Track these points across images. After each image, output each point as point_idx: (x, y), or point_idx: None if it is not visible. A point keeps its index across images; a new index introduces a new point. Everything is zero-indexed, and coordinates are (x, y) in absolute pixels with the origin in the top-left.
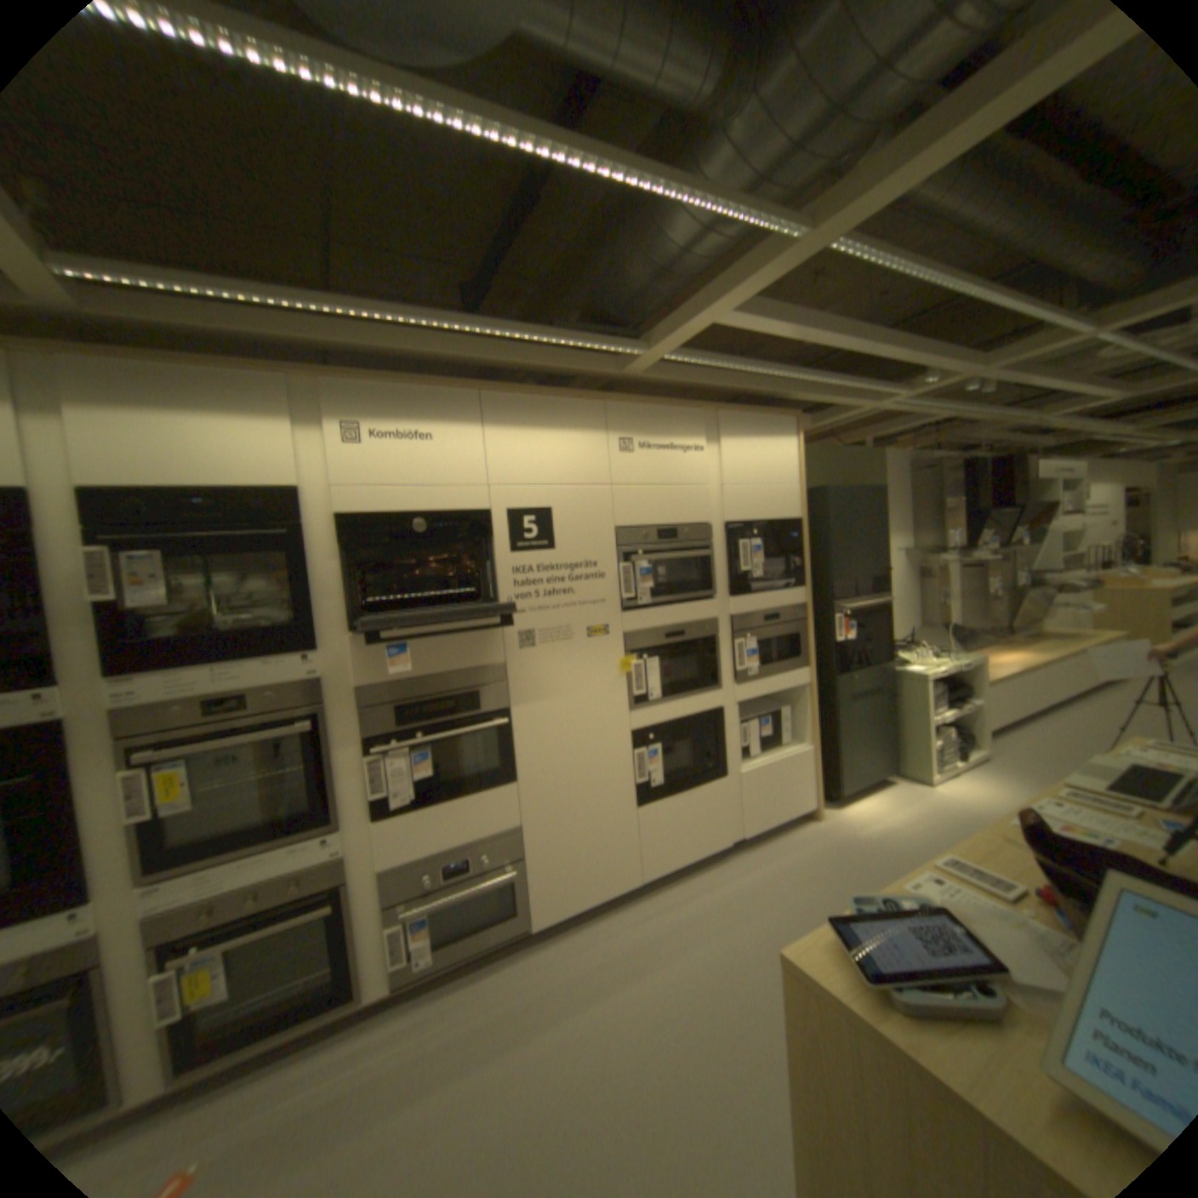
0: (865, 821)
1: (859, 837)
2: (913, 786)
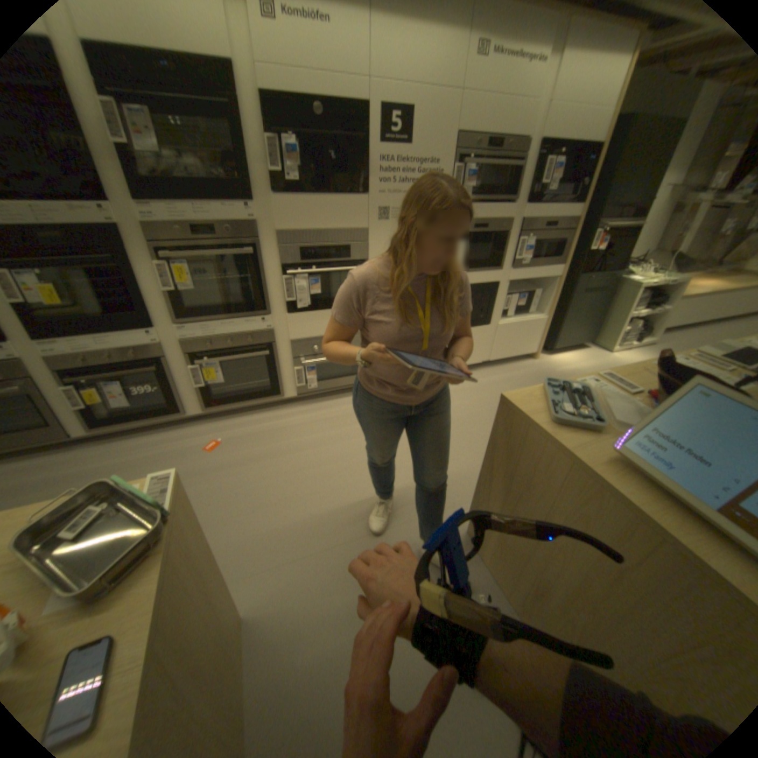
0: (562, 363)
1: (555, 370)
2: (599, 350)
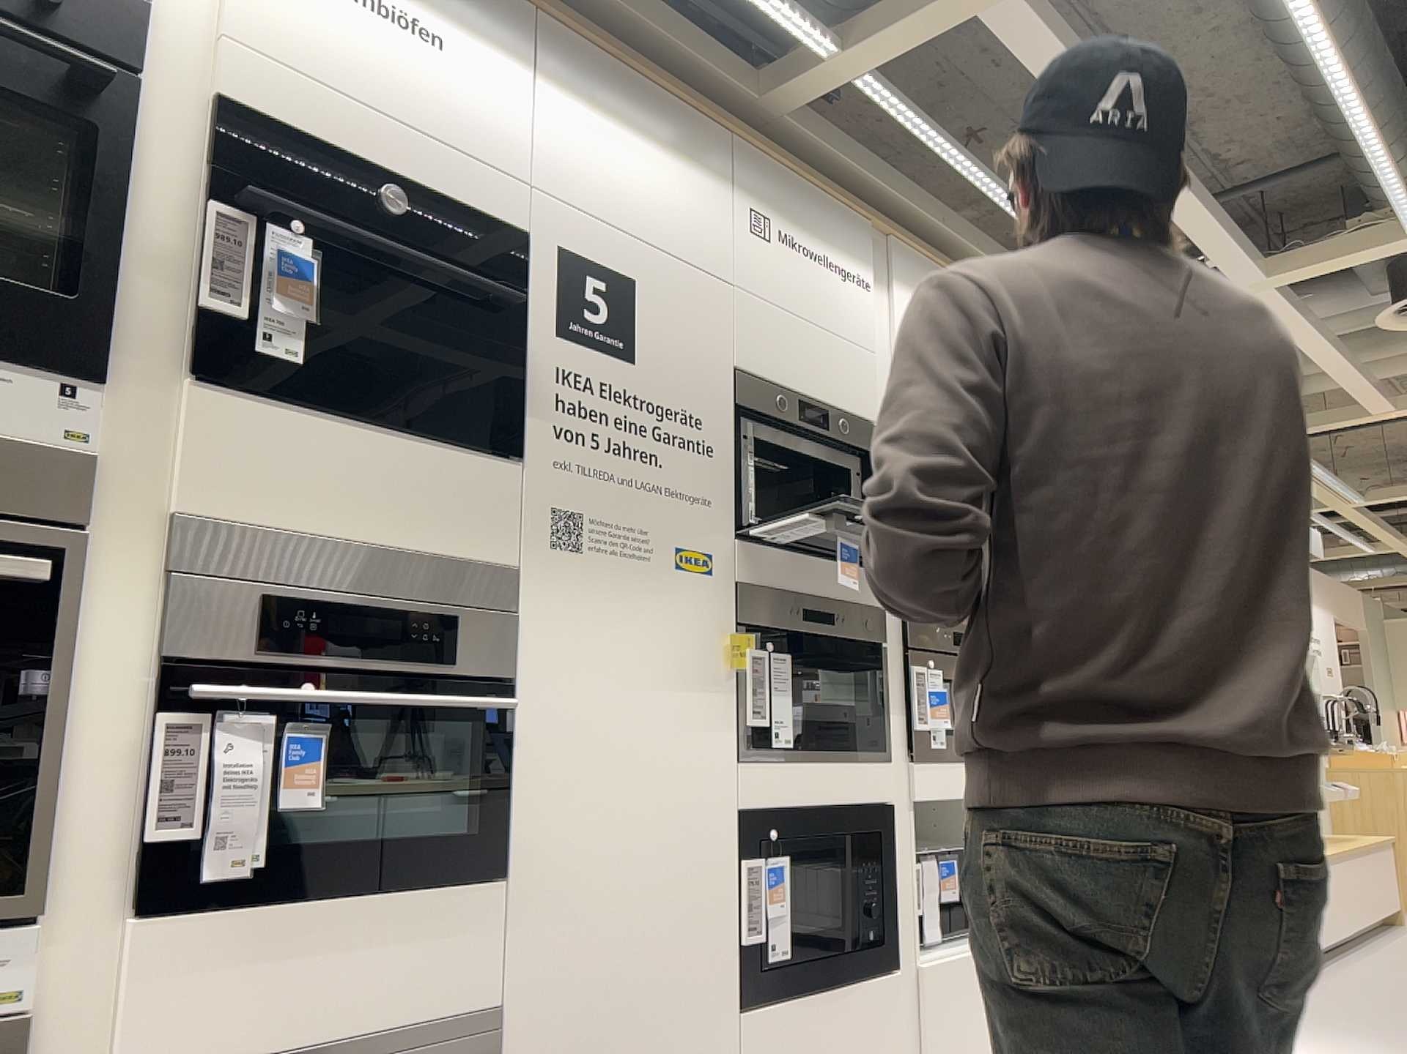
0: None
1: None
2: None
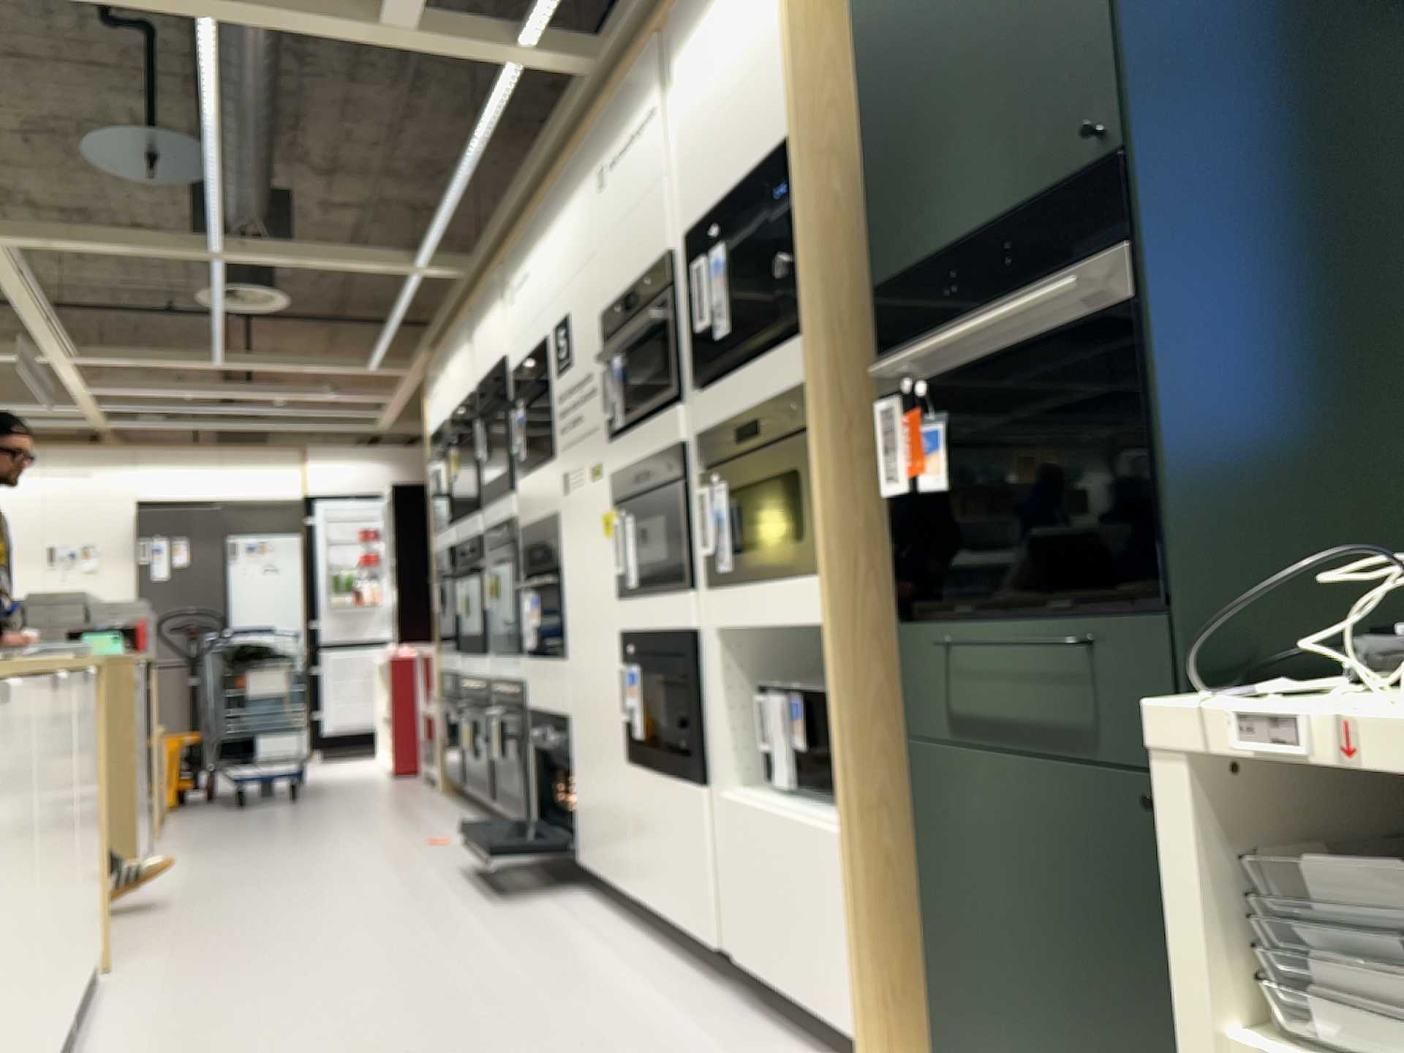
0: None
1: None
2: None
